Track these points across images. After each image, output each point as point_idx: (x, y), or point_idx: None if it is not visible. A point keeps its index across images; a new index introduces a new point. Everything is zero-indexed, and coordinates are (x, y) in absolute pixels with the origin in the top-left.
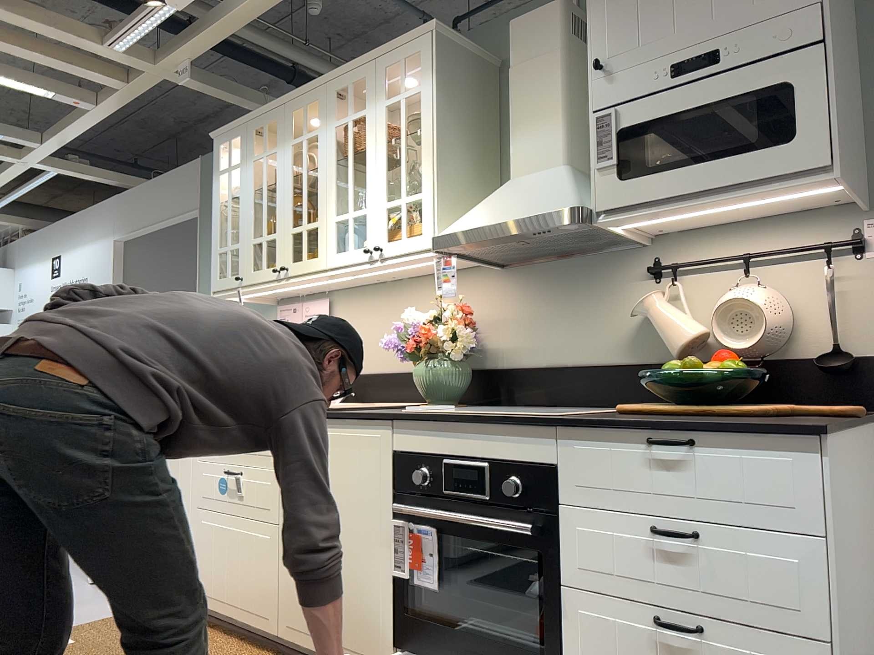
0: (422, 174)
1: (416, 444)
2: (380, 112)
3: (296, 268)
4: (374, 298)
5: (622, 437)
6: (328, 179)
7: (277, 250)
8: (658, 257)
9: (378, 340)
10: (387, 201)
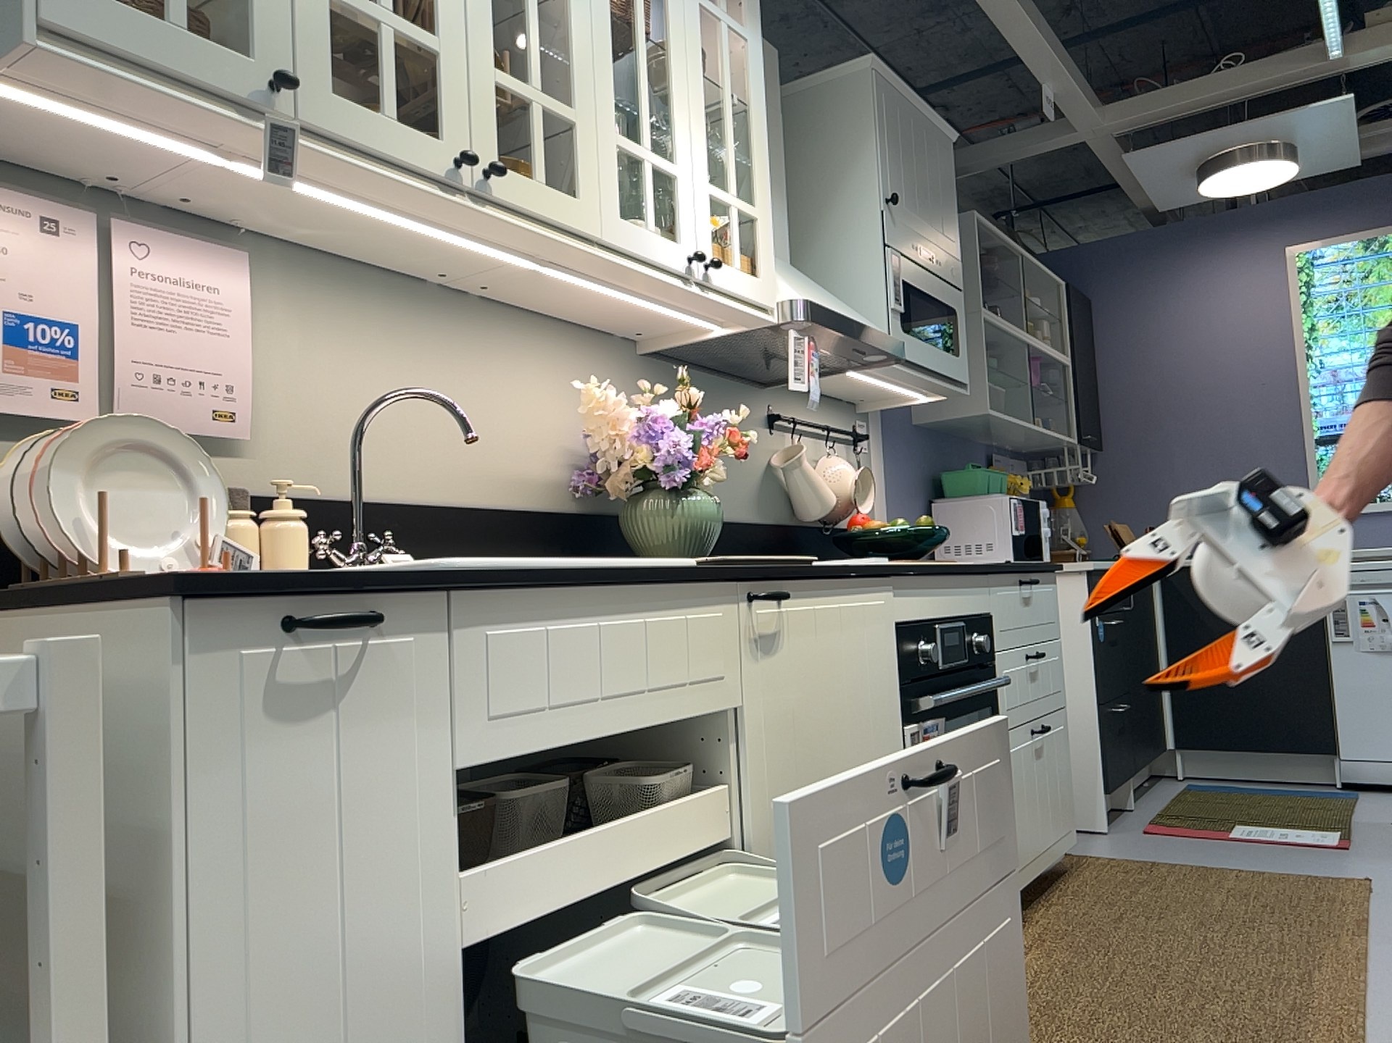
0: (760, 181)
1: (916, 608)
2: (694, 6)
3: (520, 192)
4: (395, 312)
5: (1013, 581)
6: (598, 35)
7: (449, 98)
8: (775, 405)
9: (414, 422)
10: (712, 184)
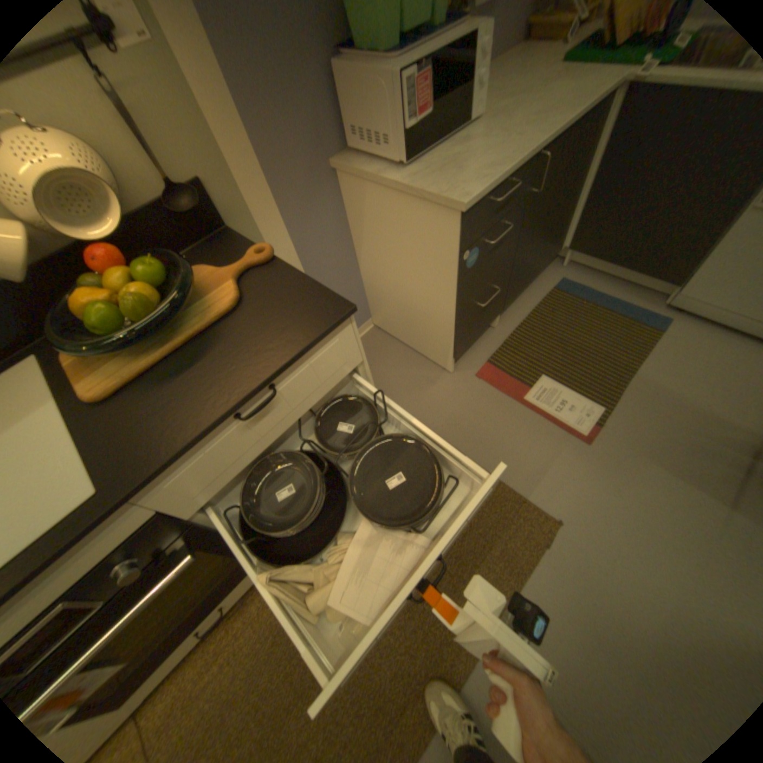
0: None
1: None
2: None
3: None
4: None
5: (206, 438)
6: None
7: None
8: None
9: None
10: None
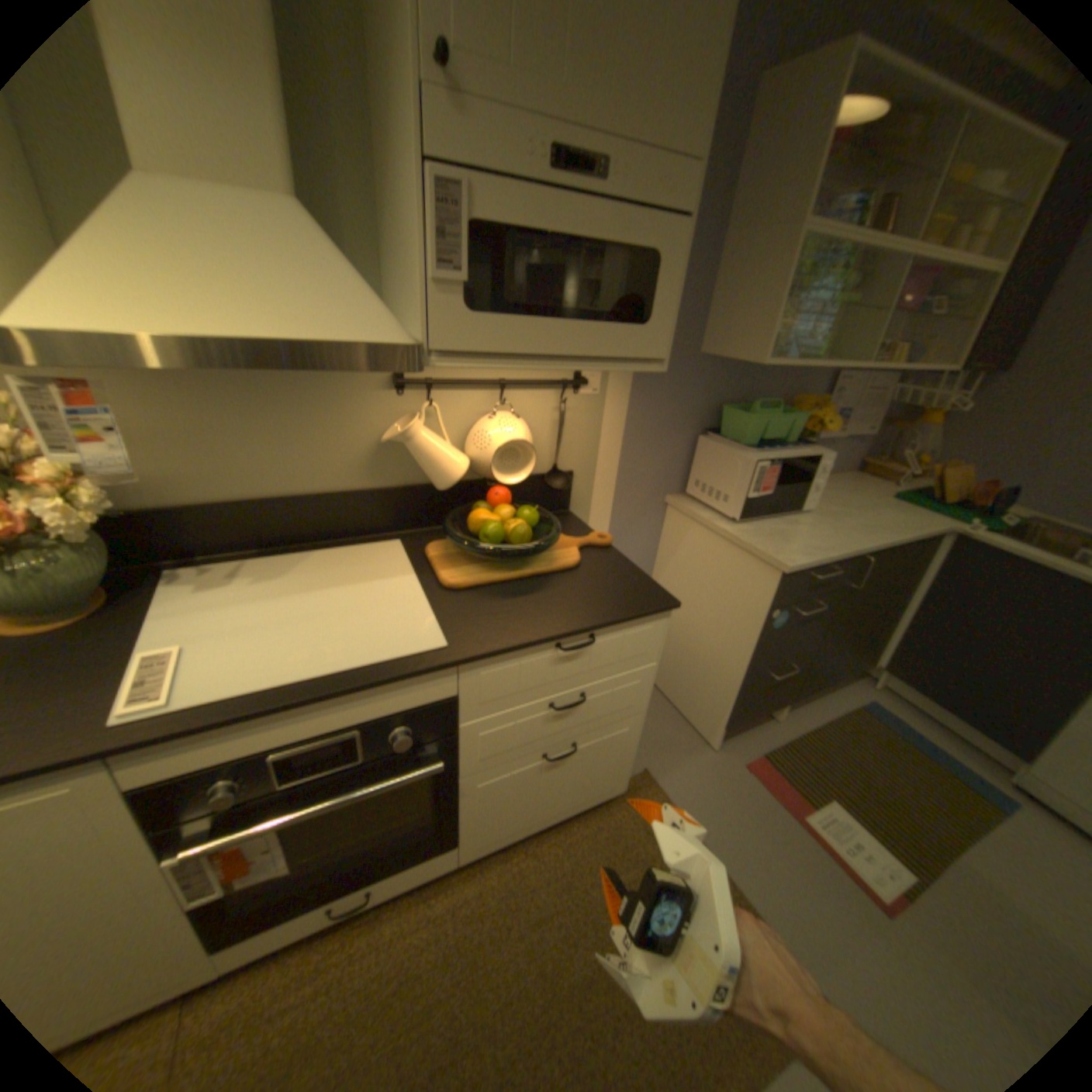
0: None
1: (193, 760)
2: None
3: None
4: None
5: (530, 650)
6: None
7: None
8: None
9: None
10: None
